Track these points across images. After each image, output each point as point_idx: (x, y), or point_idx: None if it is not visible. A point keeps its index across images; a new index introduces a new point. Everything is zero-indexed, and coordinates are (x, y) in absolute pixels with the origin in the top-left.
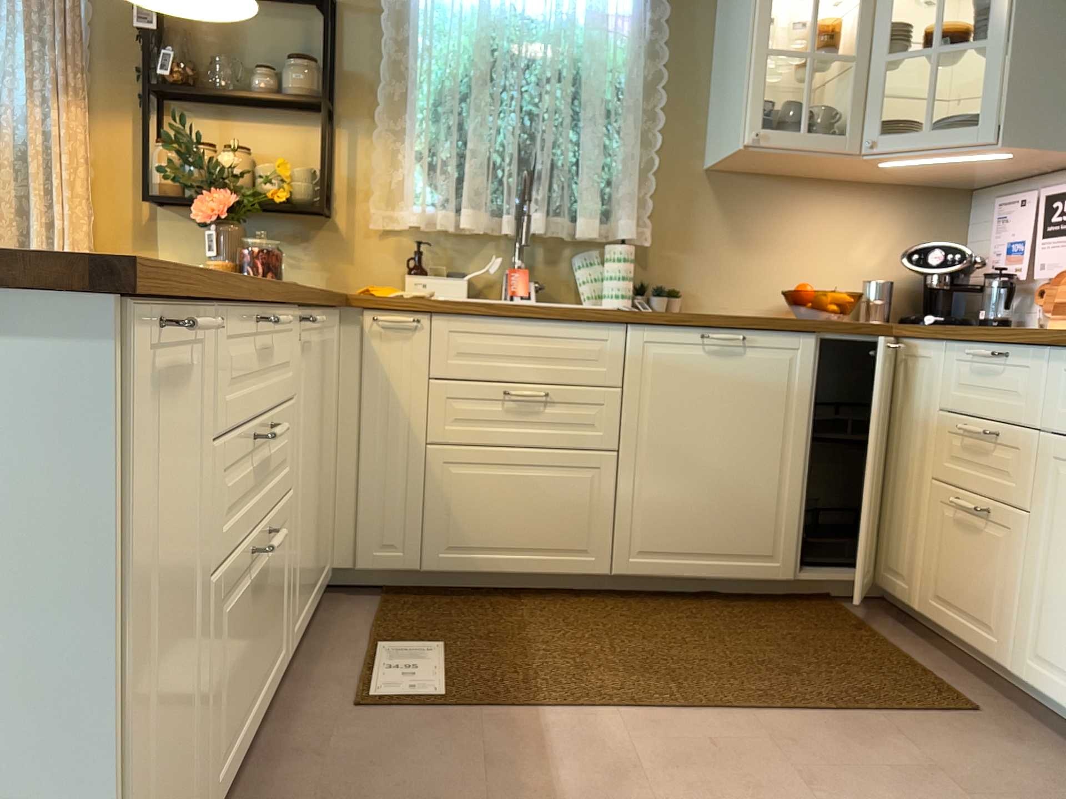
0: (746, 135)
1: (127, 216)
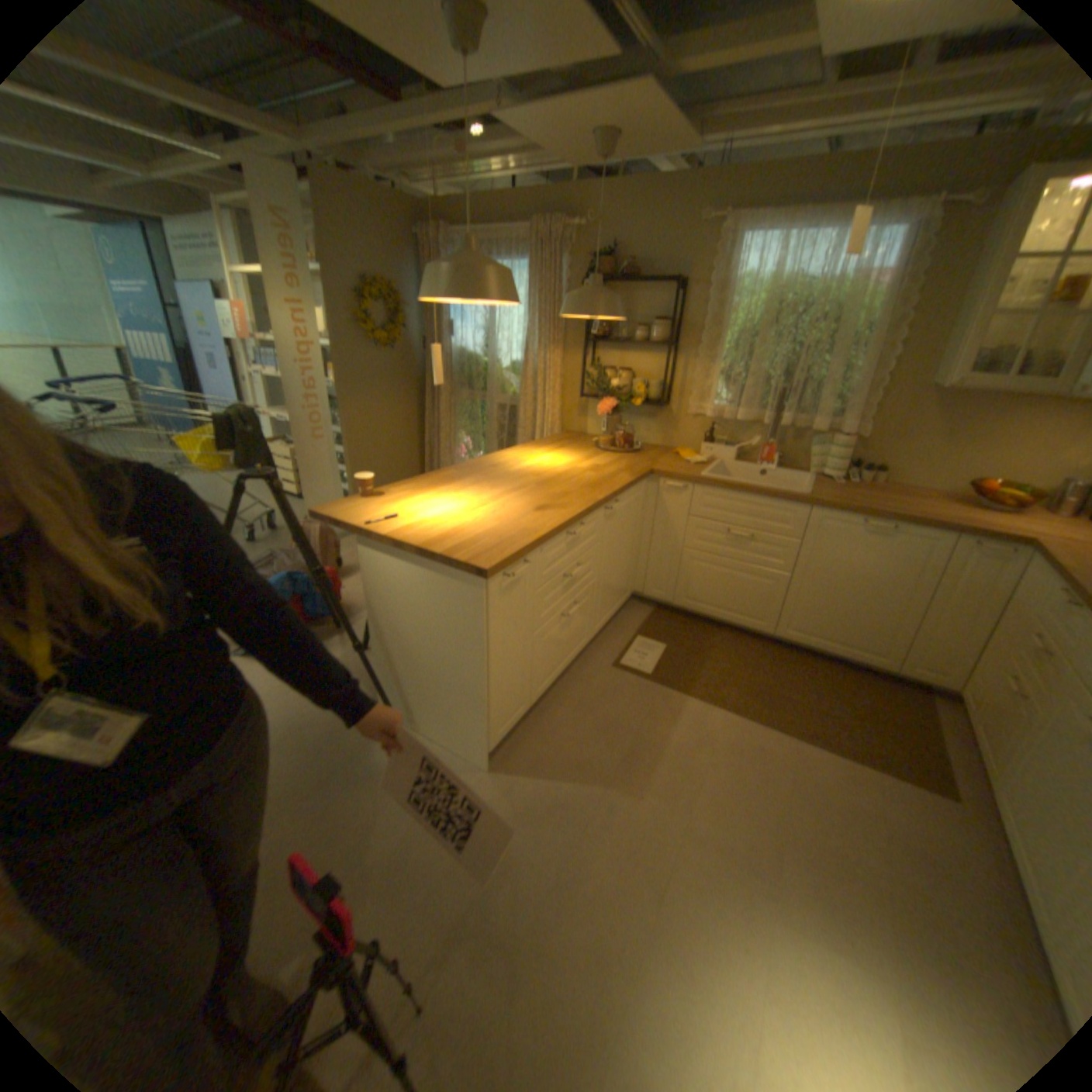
0: (953, 378)
1: (573, 400)
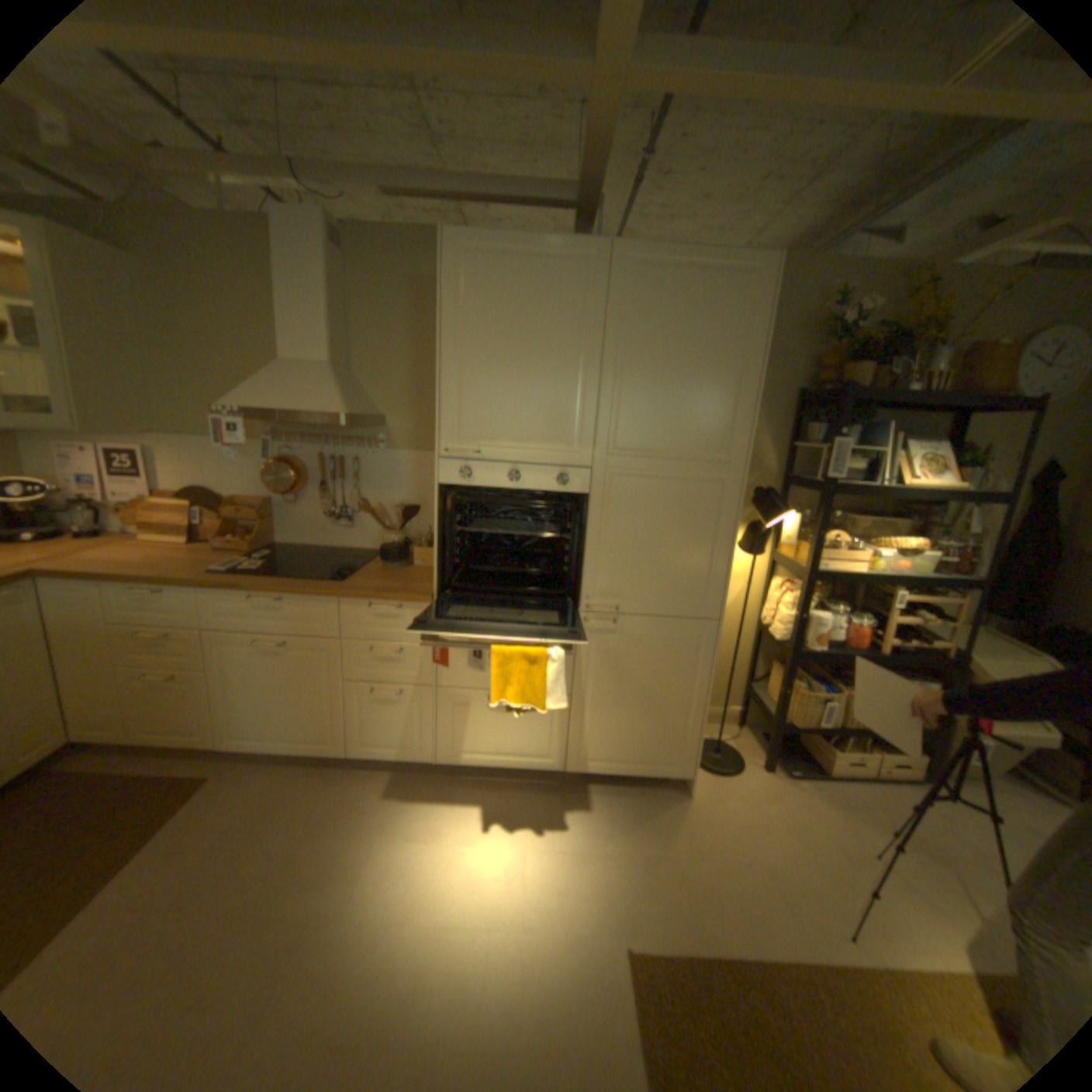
0: None
1: None
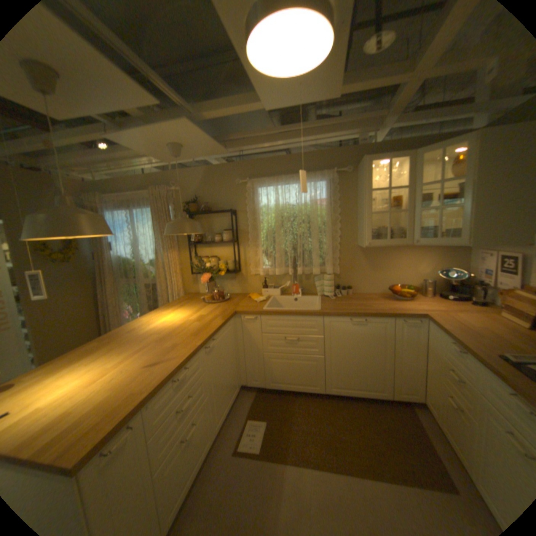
0: (365, 243)
1: (189, 275)
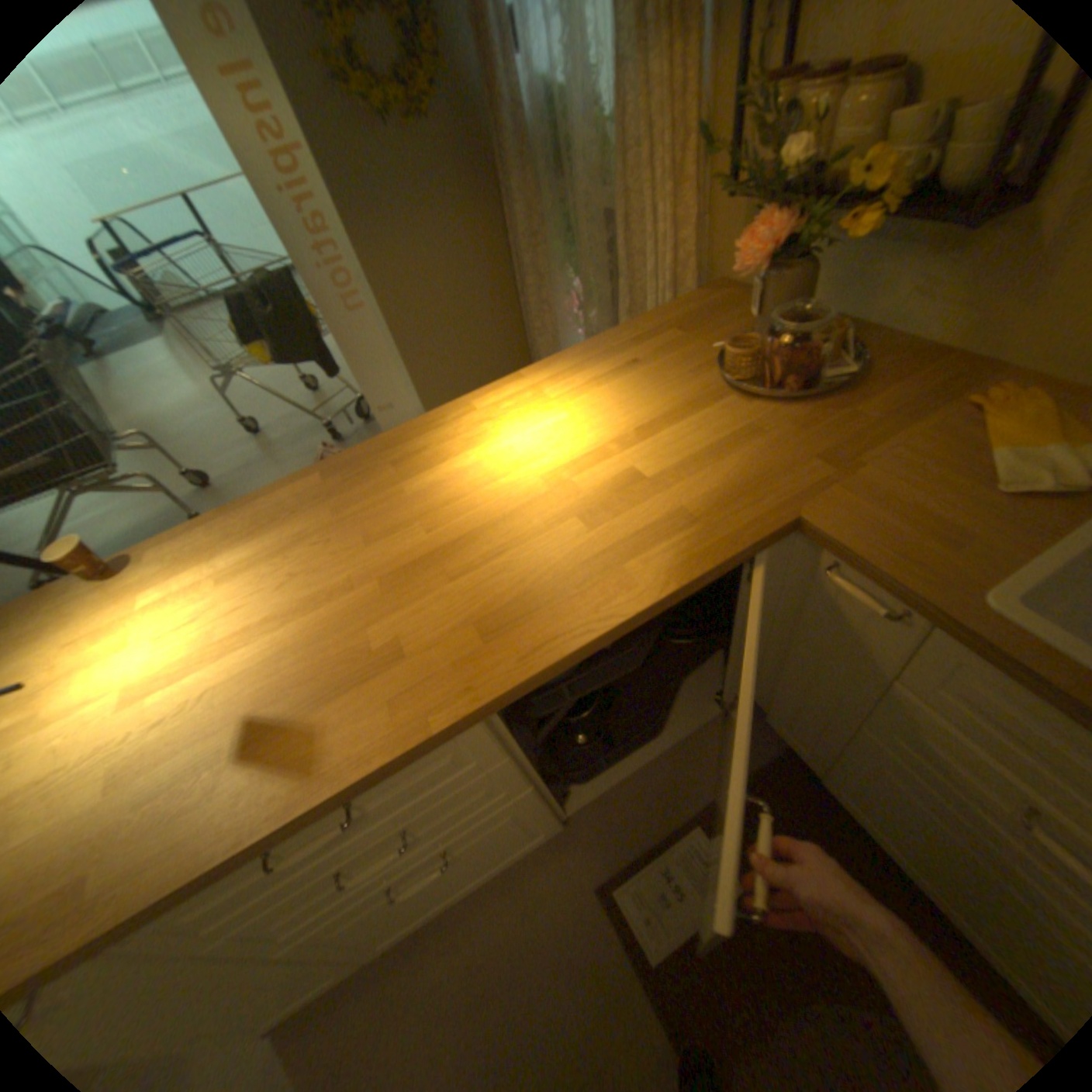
0: None
1: (736, 189)
